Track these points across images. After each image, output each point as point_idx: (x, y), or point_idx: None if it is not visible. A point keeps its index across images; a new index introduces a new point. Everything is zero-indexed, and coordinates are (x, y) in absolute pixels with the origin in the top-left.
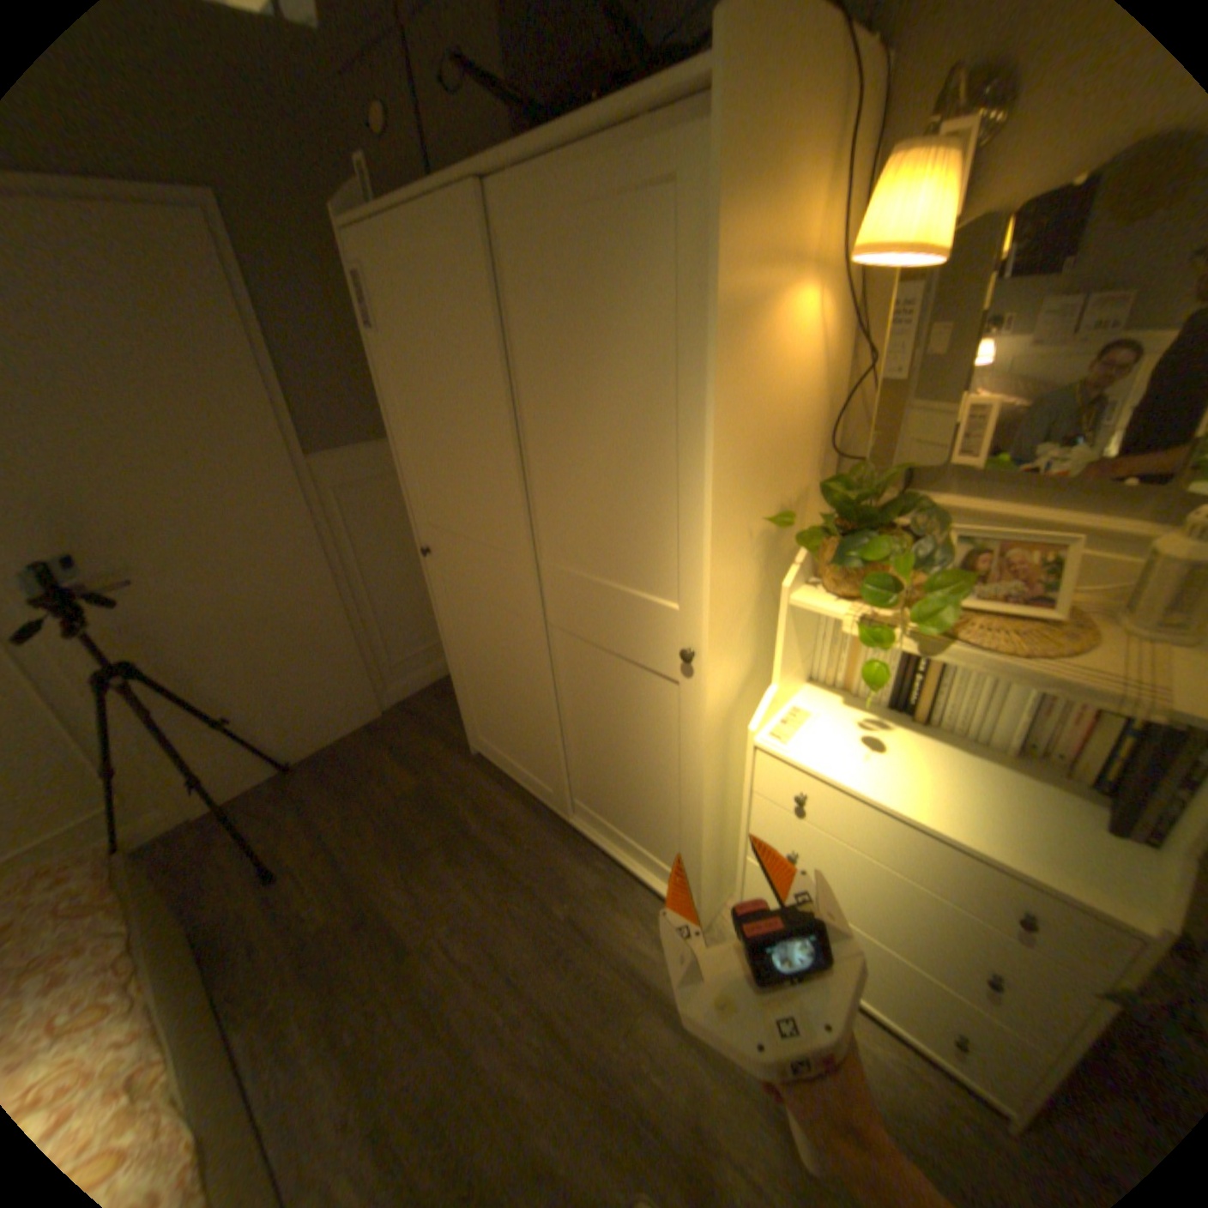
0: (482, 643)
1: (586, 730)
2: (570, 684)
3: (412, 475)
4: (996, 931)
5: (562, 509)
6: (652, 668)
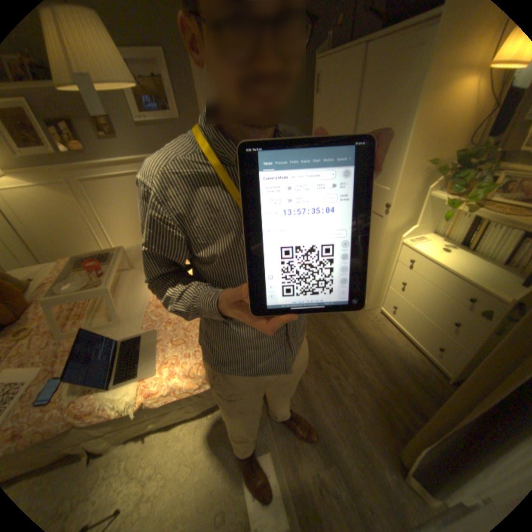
0: None
1: None
2: None
3: None
4: (463, 305)
5: None
6: (376, 212)
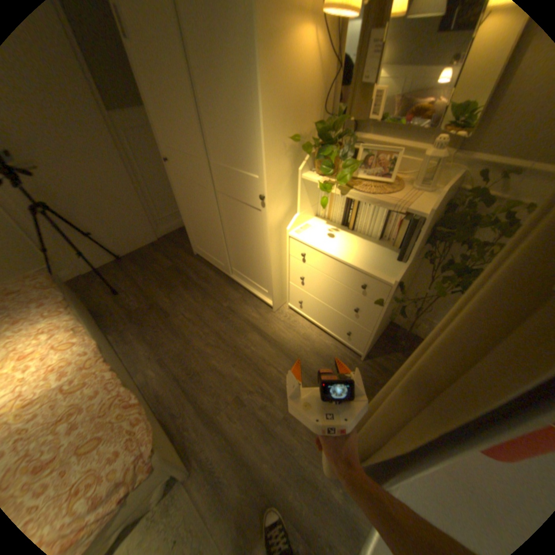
0: (192, 202)
1: (233, 237)
2: (226, 217)
3: (154, 121)
4: (357, 292)
5: (215, 135)
6: (252, 205)
